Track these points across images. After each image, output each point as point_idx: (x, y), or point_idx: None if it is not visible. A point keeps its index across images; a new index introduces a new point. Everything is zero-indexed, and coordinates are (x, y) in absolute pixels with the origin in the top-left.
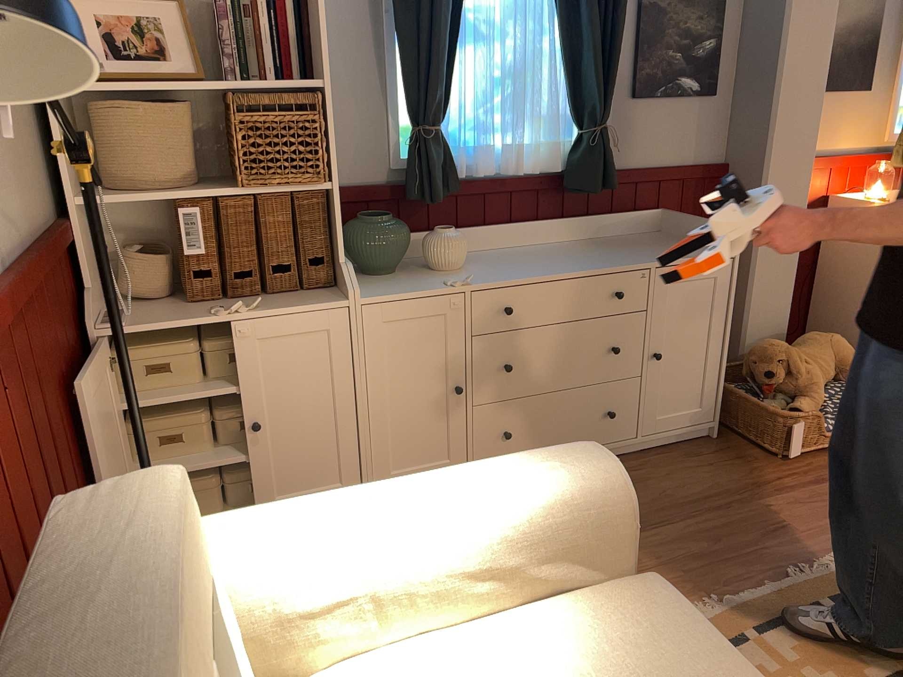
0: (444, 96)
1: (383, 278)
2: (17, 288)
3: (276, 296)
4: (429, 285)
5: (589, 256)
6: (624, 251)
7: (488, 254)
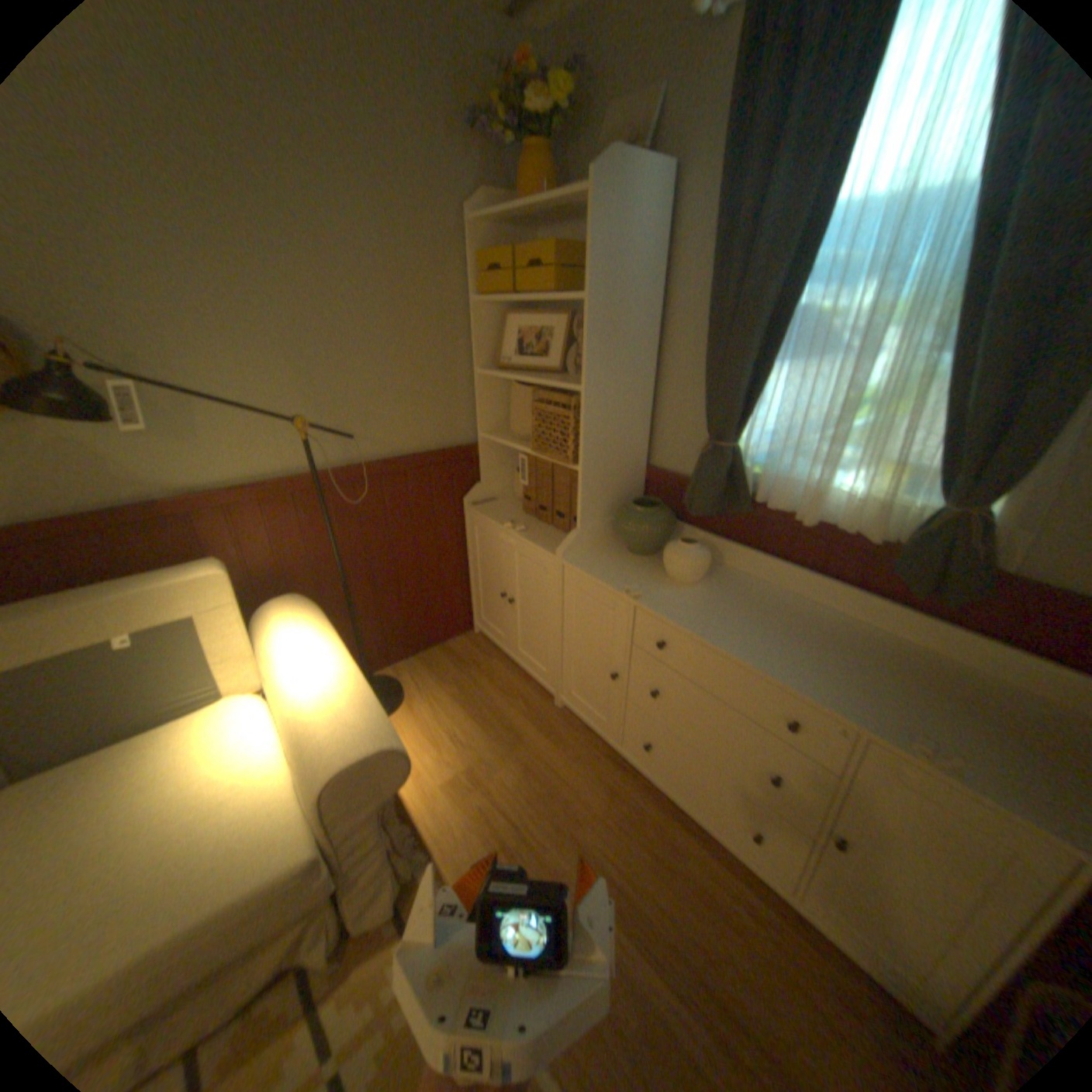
0: (739, 412)
1: (625, 555)
2: (341, 474)
3: (552, 530)
4: (619, 579)
5: (835, 661)
6: (901, 691)
7: (760, 589)
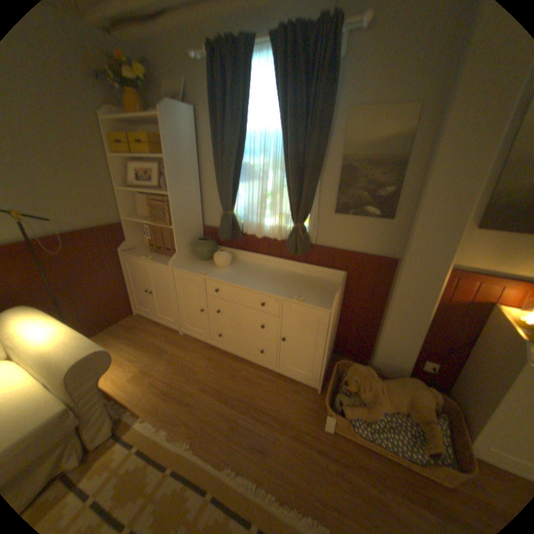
0: (231, 201)
1: (199, 262)
2: (43, 241)
3: (165, 257)
4: (197, 270)
5: (273, 281)
6: (291, 285)
7: (250, 265)
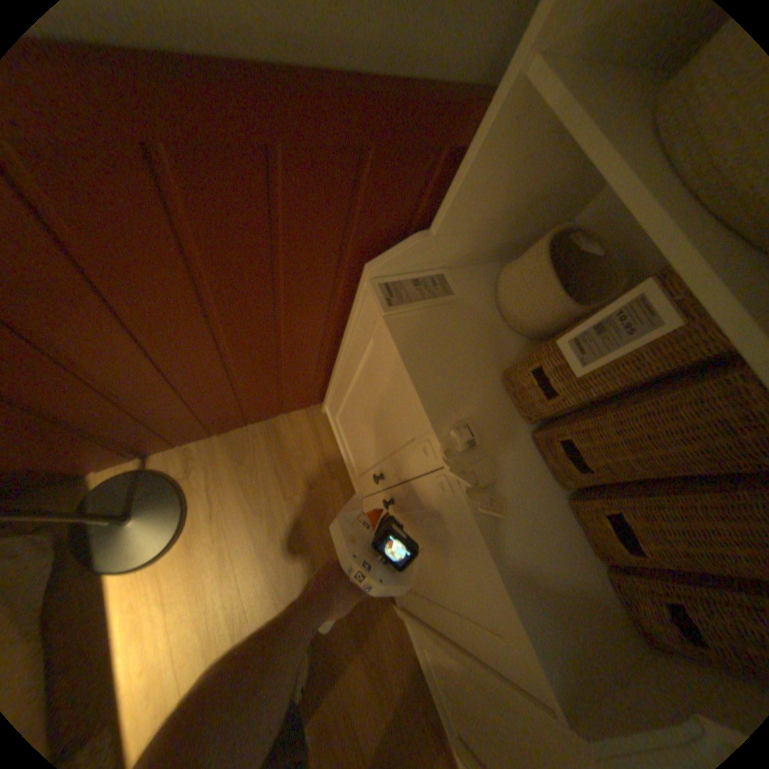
0: None
1: None
2: None
3: (572, 531)
4: None
5: None
6: None
7: None
